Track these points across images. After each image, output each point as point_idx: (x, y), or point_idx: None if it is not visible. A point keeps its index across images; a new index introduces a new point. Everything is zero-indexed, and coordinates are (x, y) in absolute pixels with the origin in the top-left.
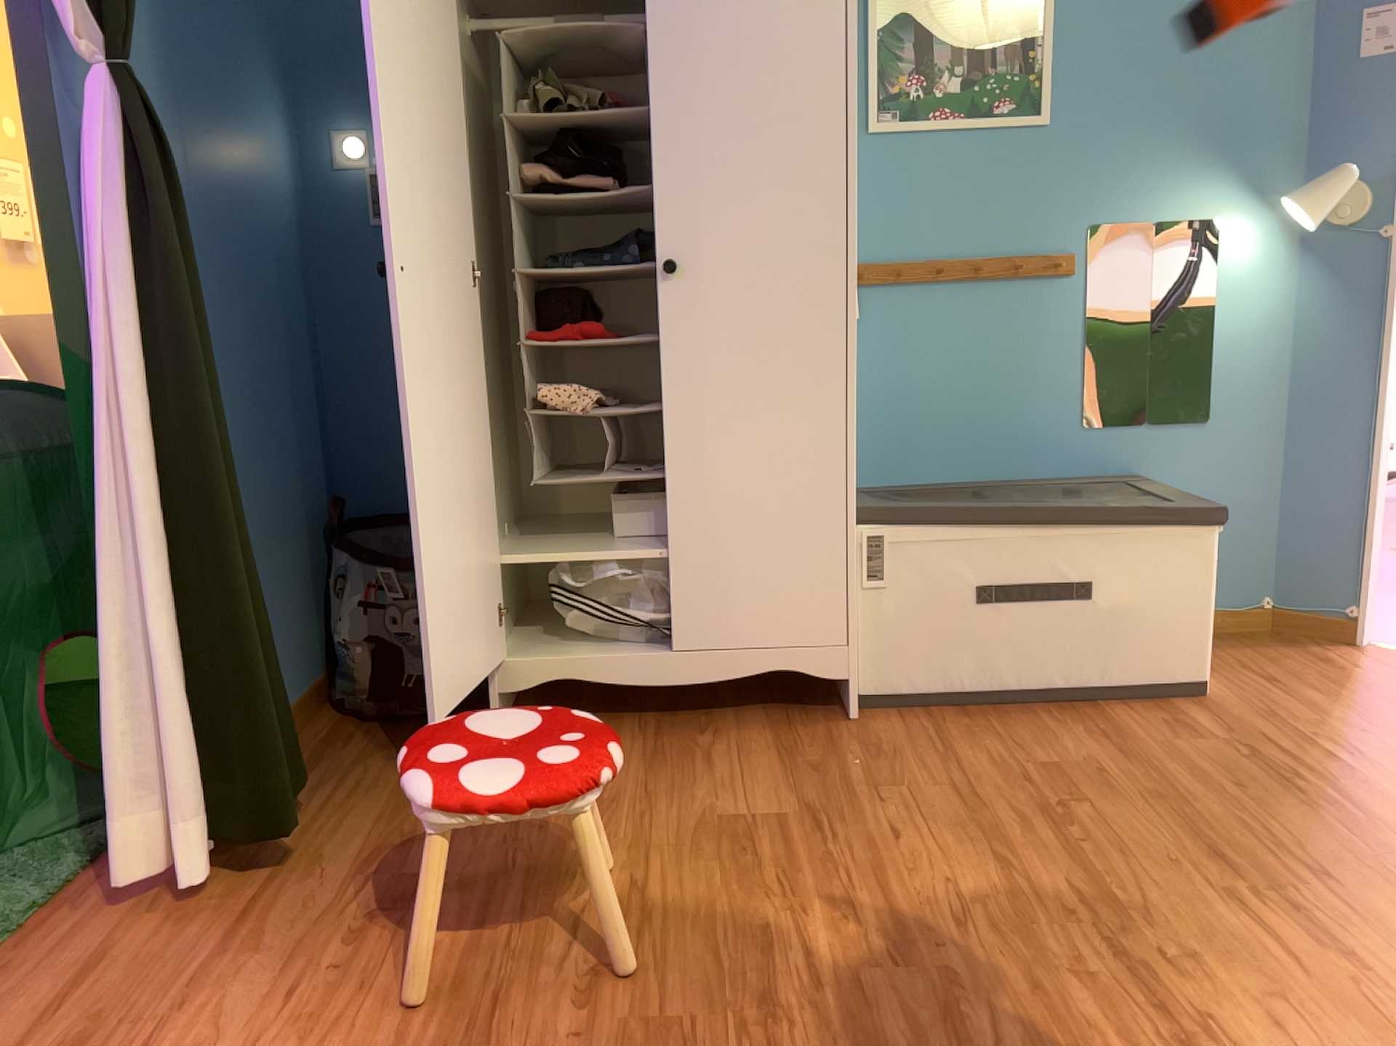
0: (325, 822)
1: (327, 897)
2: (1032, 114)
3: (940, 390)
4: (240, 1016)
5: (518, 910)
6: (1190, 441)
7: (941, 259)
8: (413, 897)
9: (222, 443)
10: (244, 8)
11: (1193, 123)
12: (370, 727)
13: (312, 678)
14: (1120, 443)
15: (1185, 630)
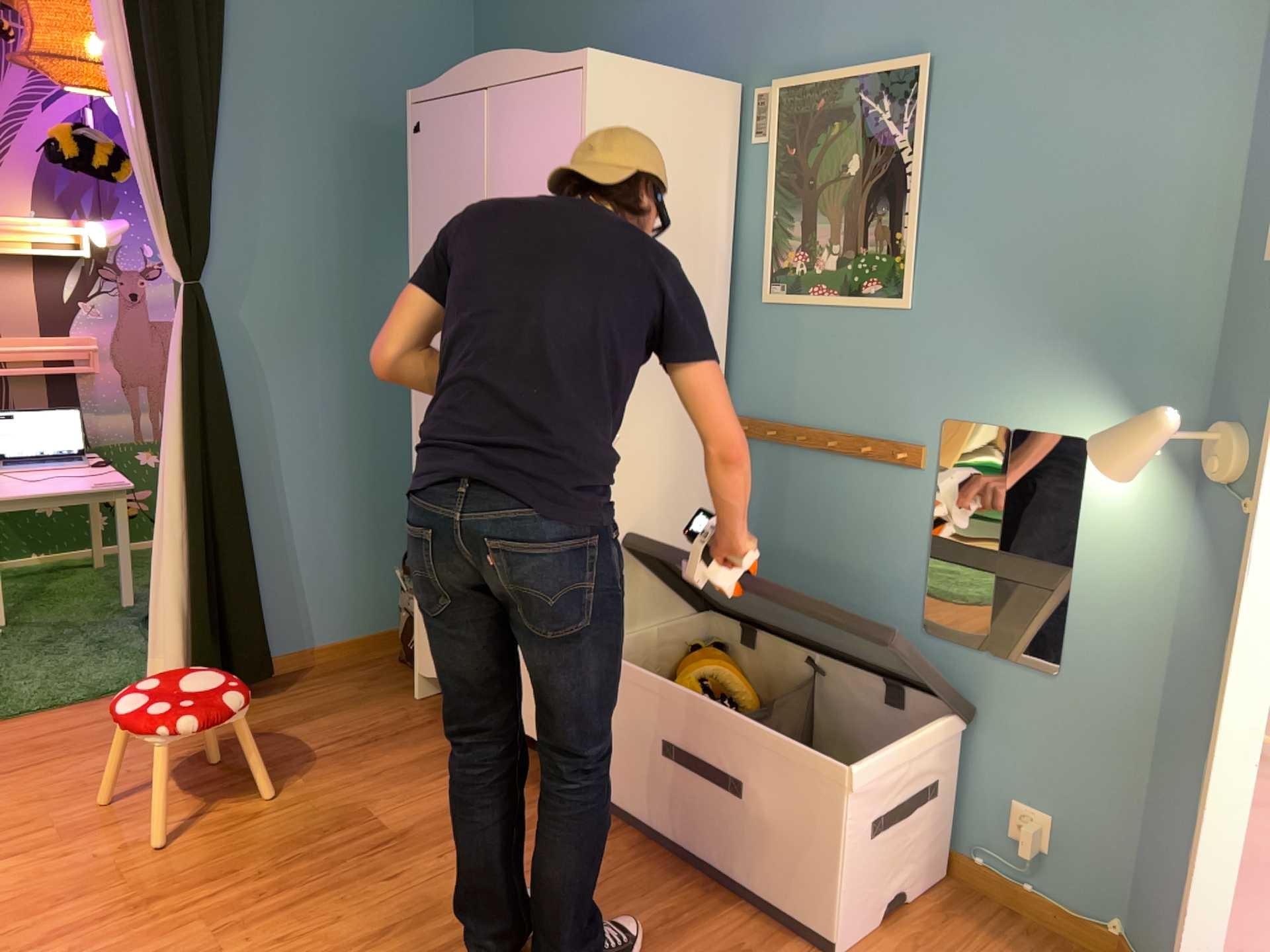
0: (261, 710)
1: (185, 746)
2: (895, 296)
3: (802, 550)
4: (71, 777)
5: (206, 799)
6: (1037, 687)
7: (811, 426)
8: (200, 767)
9: (236, 480)
10: (405, 202)
11: (1065, 321)
12: (380, 669)
13: (393, 626)
14: (959, 661)
15: (819, 875)
